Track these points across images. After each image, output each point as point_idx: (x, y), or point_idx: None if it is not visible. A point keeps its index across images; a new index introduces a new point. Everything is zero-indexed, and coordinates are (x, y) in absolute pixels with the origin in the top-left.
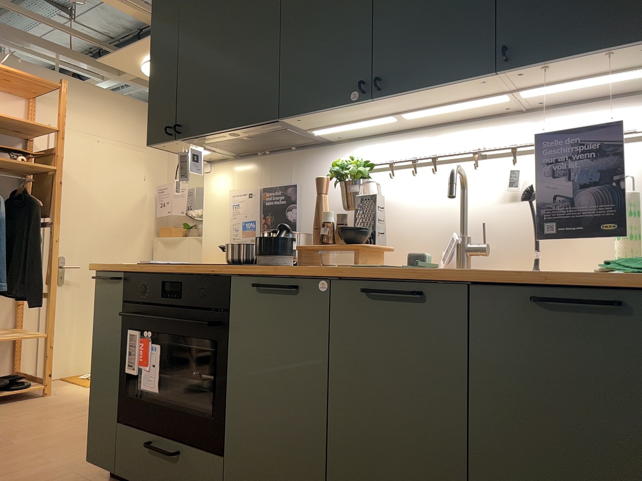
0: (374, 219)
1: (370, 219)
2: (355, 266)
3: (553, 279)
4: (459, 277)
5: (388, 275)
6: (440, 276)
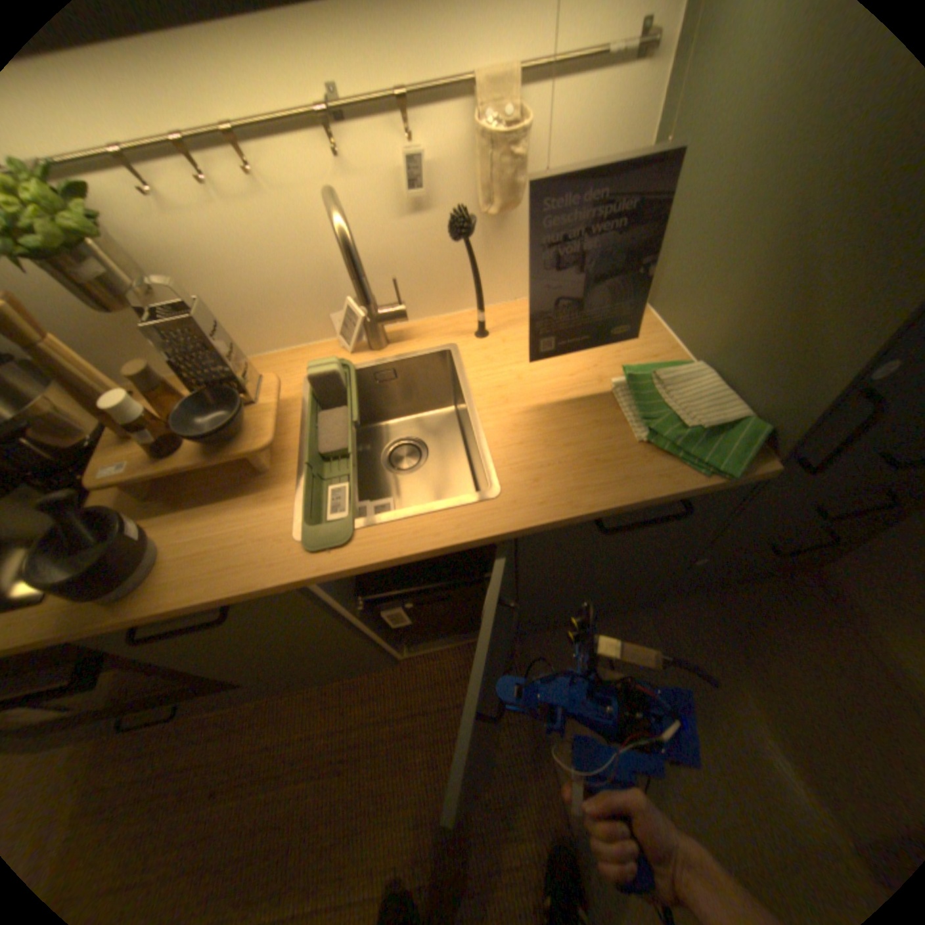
0: (212, 357)
1: (207, 365)
2: (304, 541)
3: (624, 509)
4: (504, 538)
5: (385, 552)
6: (475, 544)
